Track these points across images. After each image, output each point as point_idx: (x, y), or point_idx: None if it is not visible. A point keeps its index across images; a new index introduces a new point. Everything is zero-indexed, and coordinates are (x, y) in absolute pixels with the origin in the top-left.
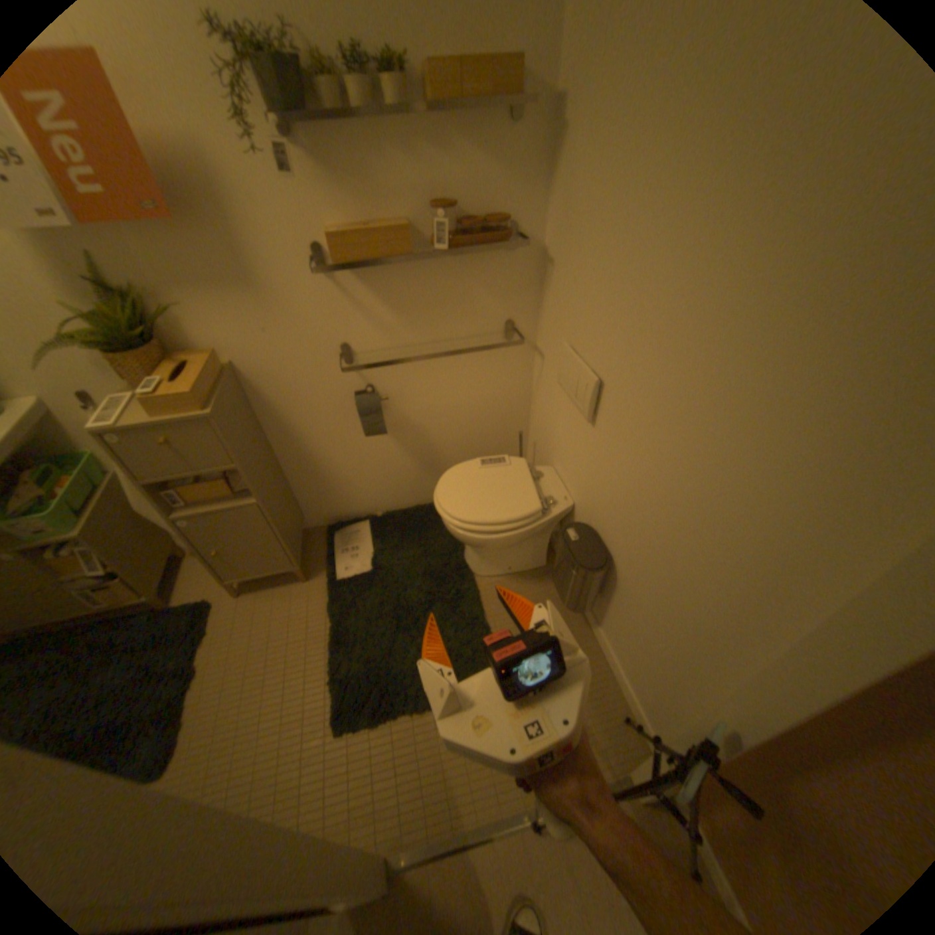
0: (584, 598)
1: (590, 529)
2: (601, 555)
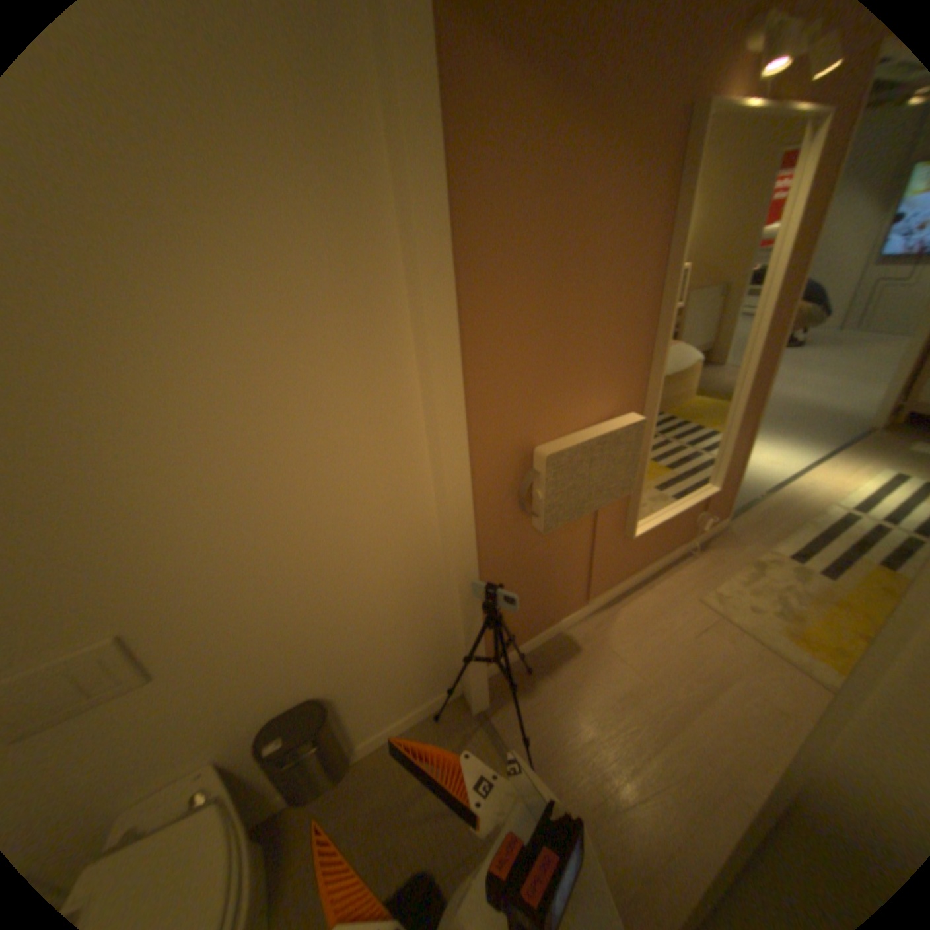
0: (334, 753)
1: (264, 728)
2: (303, 711)
